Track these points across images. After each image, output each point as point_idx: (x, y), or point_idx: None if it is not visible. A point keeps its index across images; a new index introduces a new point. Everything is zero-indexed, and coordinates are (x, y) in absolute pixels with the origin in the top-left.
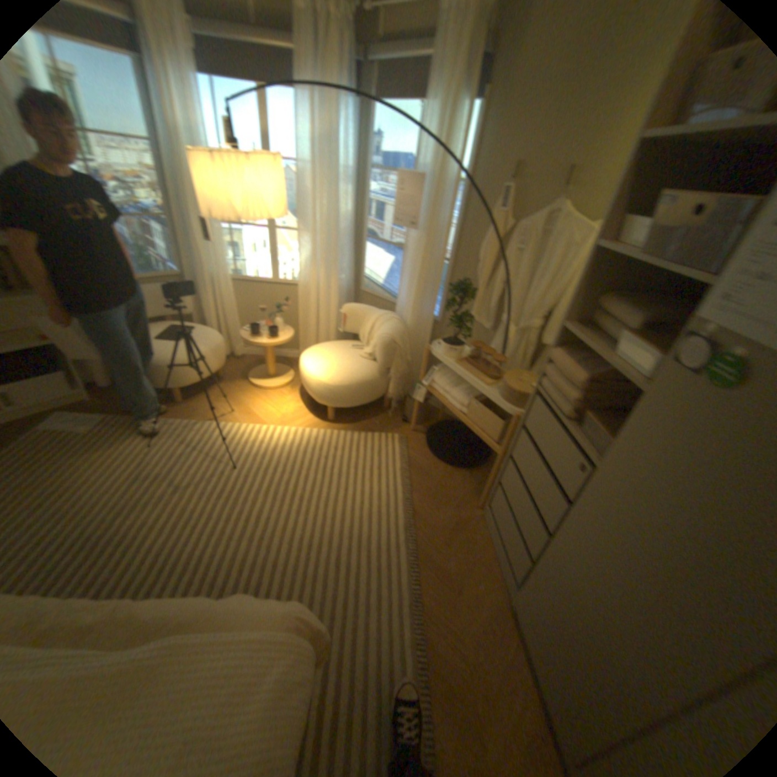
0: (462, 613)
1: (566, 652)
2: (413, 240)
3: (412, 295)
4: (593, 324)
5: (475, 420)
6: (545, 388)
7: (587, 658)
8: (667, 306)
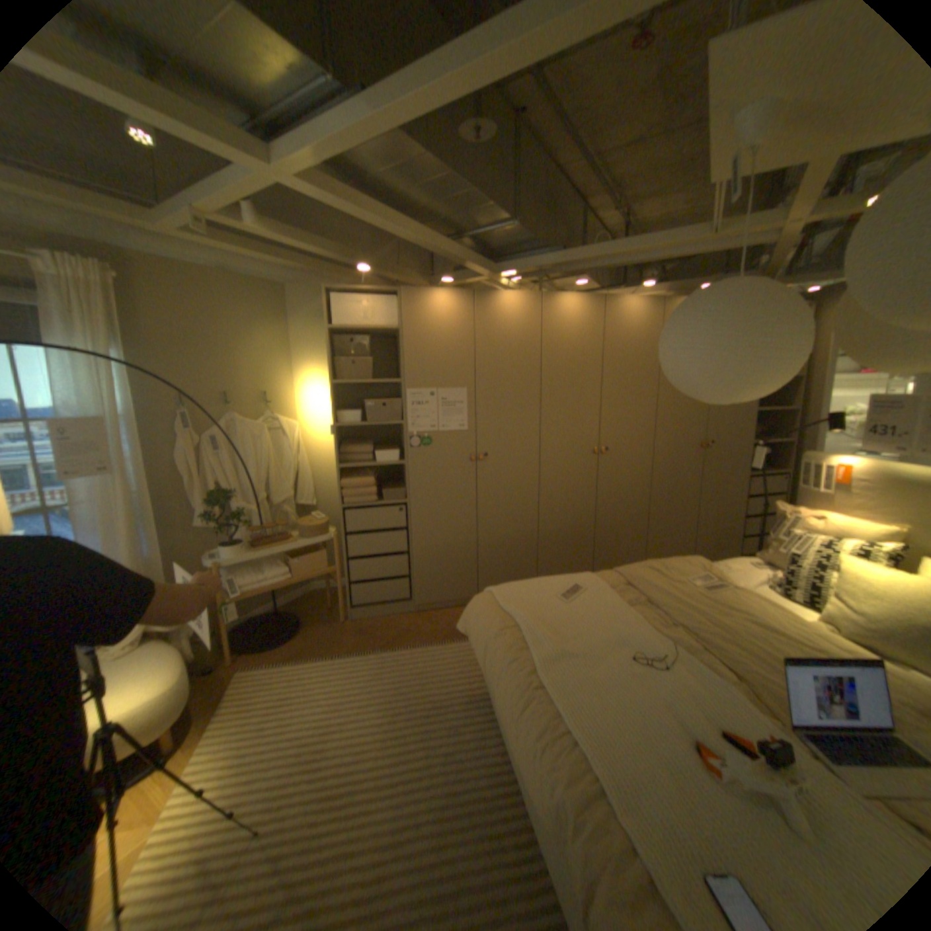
0: (420, 631)
1: (448, 571)
2: (90, 489)
3: (117, 548)
4: (341, 463)
5: (303, 572)
6: (349, 502)
7: (454, 558)
8: (361, 442)
